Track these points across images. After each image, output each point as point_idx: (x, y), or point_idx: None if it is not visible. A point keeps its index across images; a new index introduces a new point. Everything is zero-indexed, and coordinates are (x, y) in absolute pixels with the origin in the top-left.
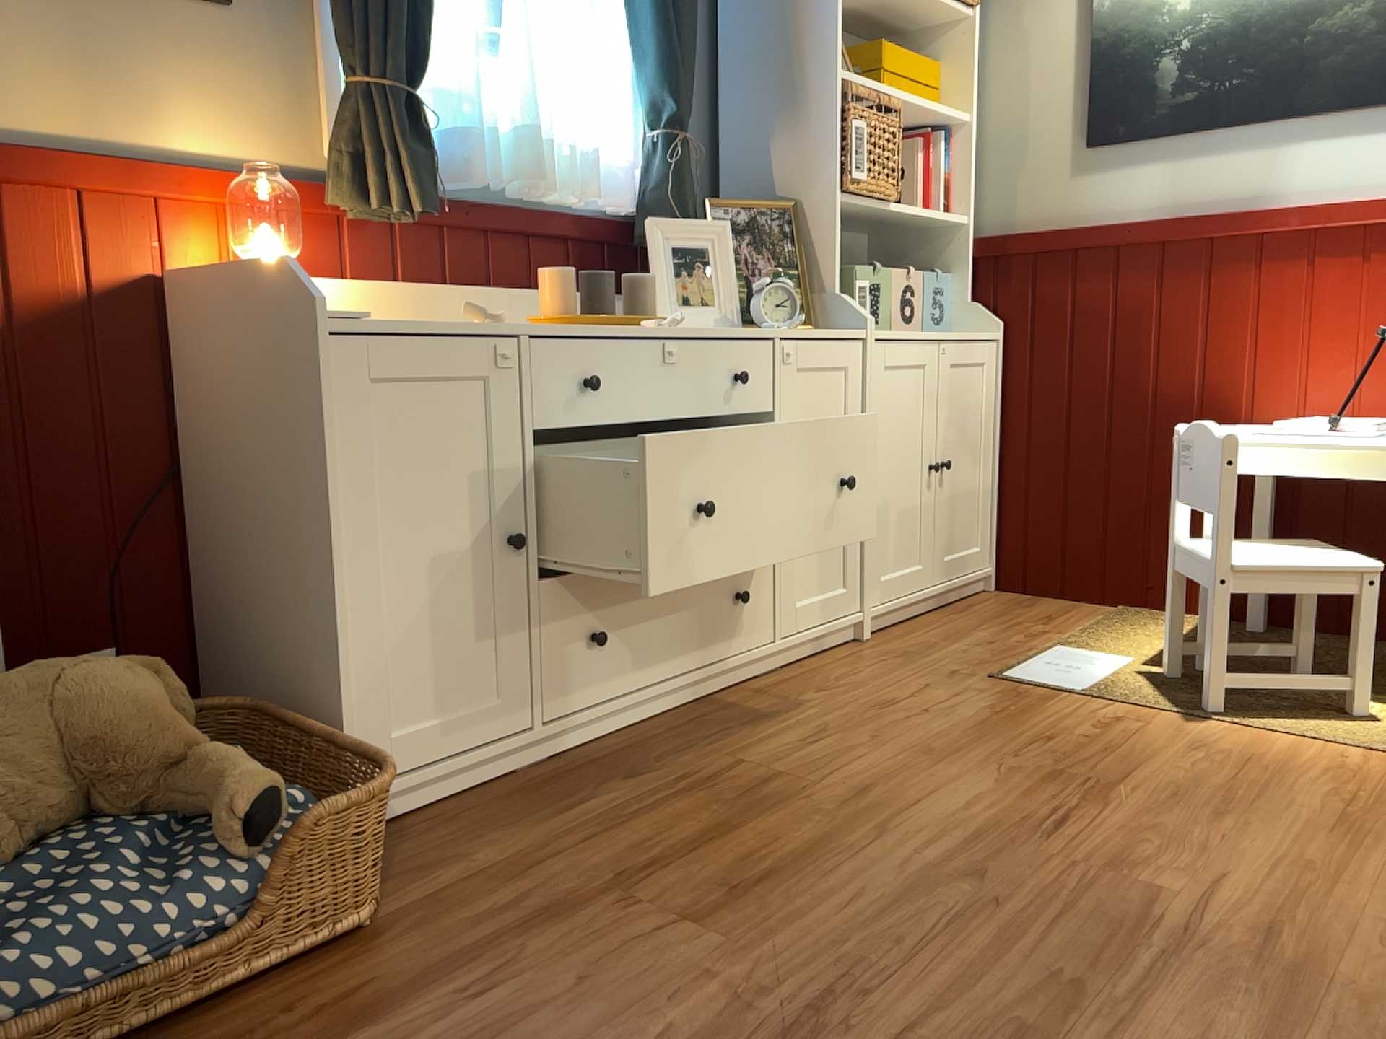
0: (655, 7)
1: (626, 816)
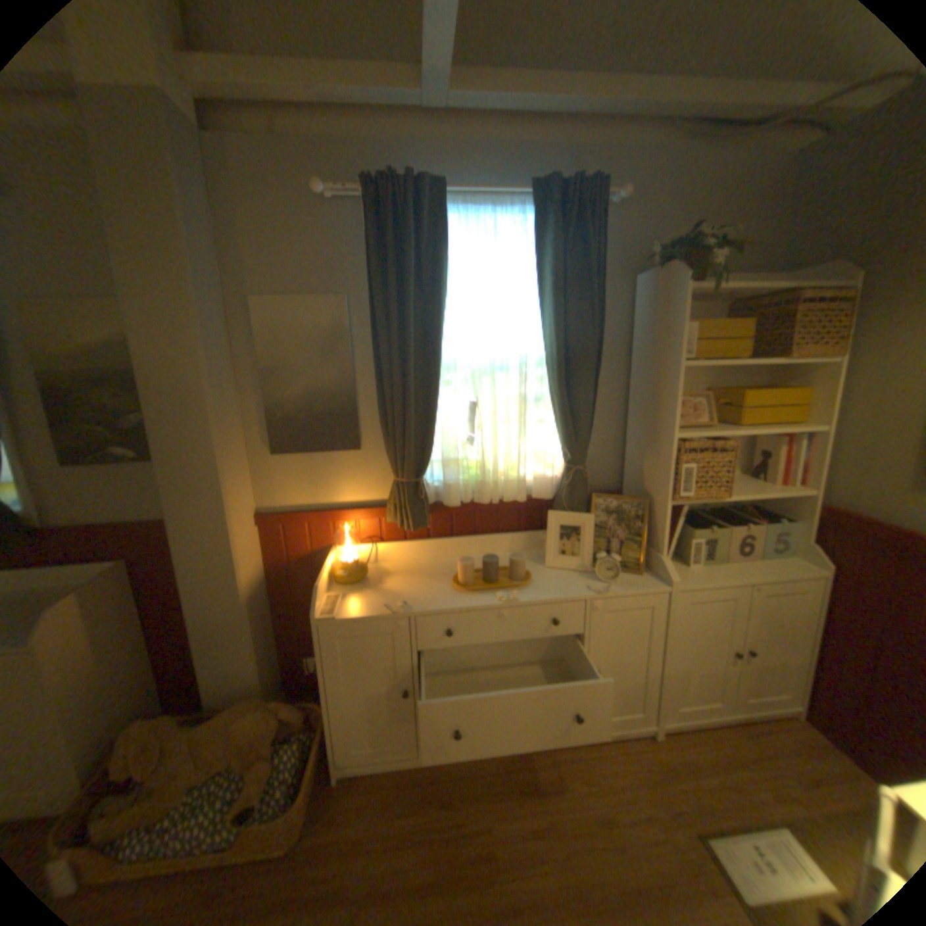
0: (559, 411)
1: (412, 844)
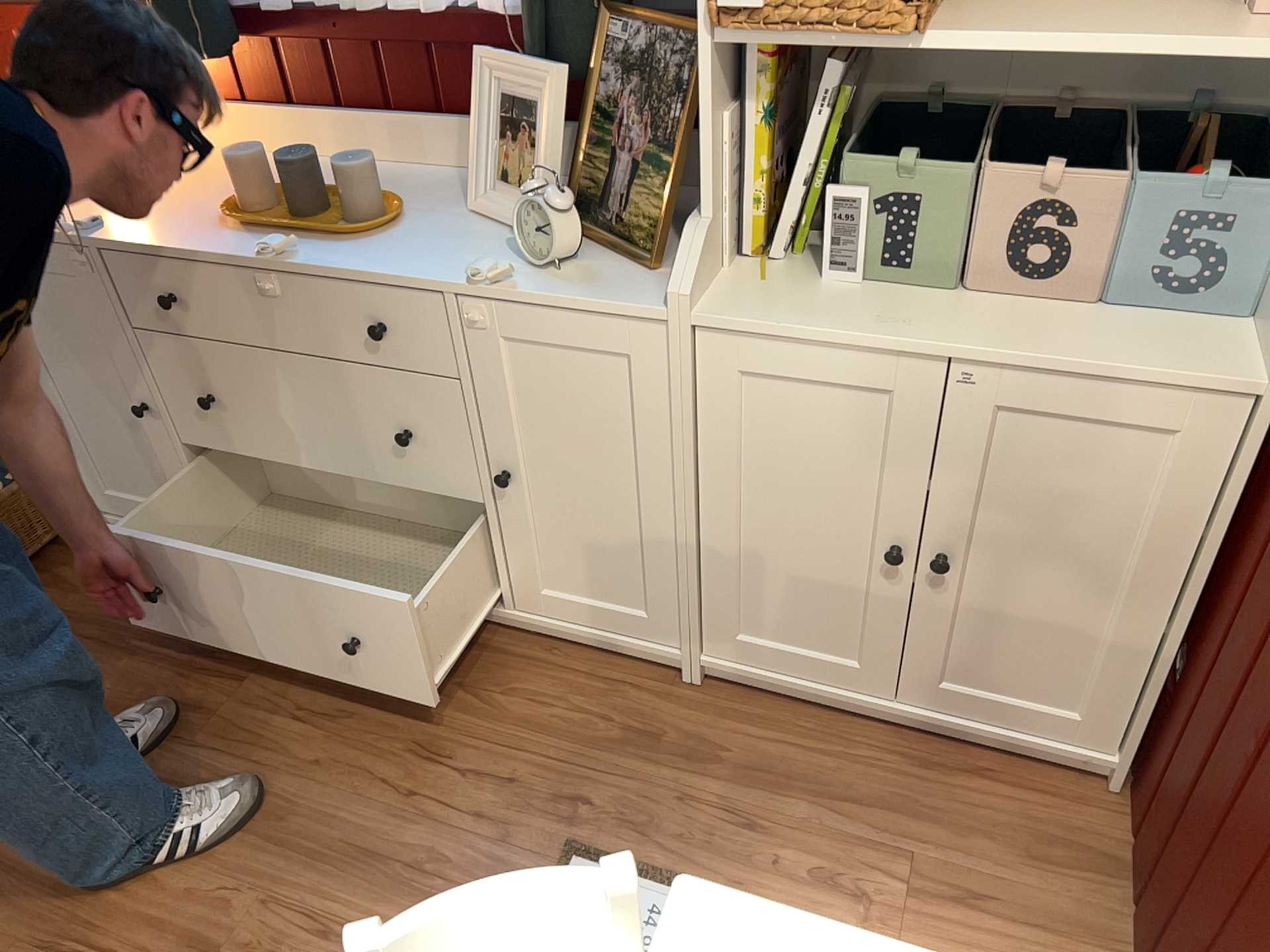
0: None
1: (132, 646)
